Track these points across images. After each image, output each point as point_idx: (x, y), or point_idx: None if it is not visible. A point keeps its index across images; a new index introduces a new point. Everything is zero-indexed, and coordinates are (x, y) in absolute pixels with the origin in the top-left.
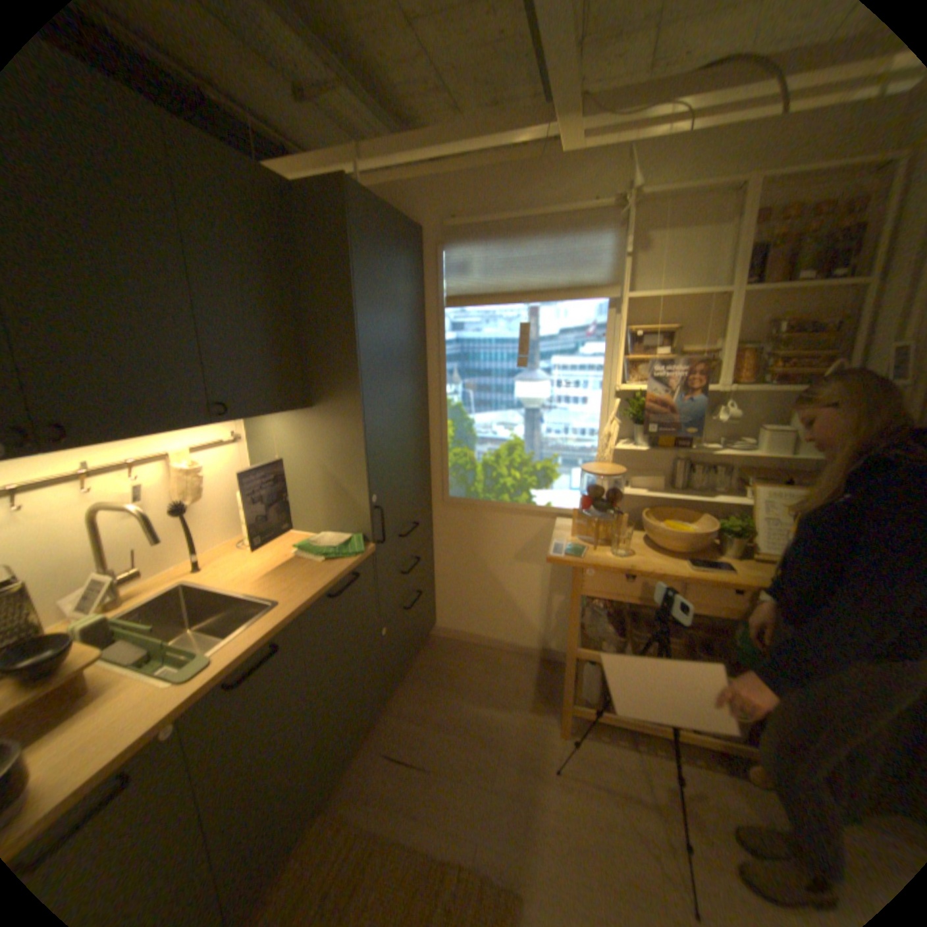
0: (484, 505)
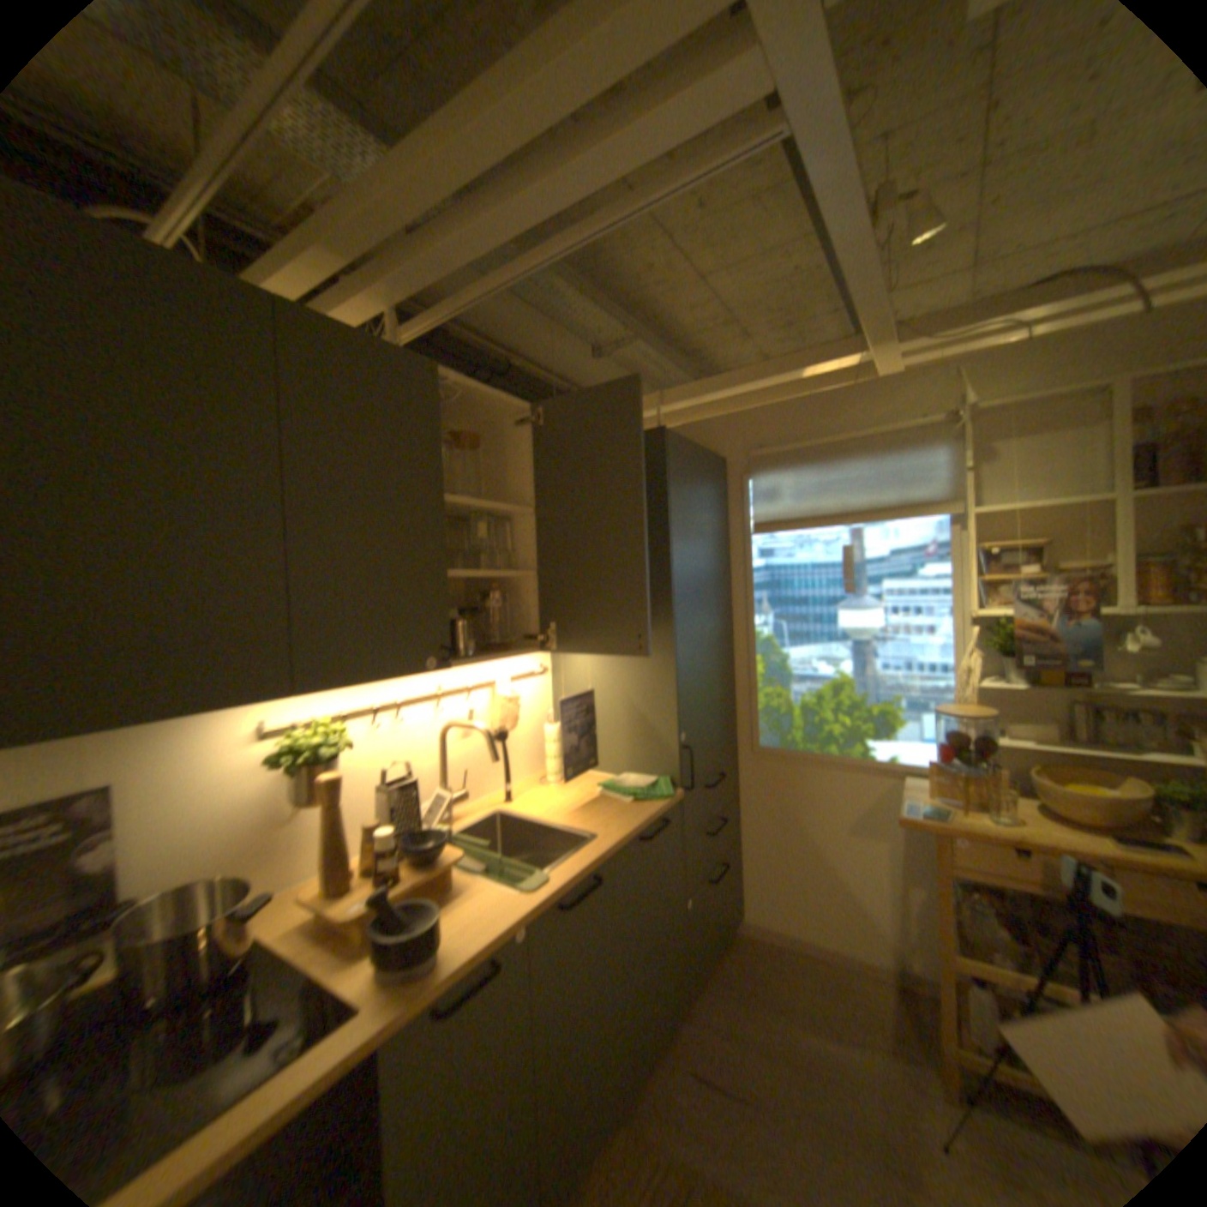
0: (805, 759)
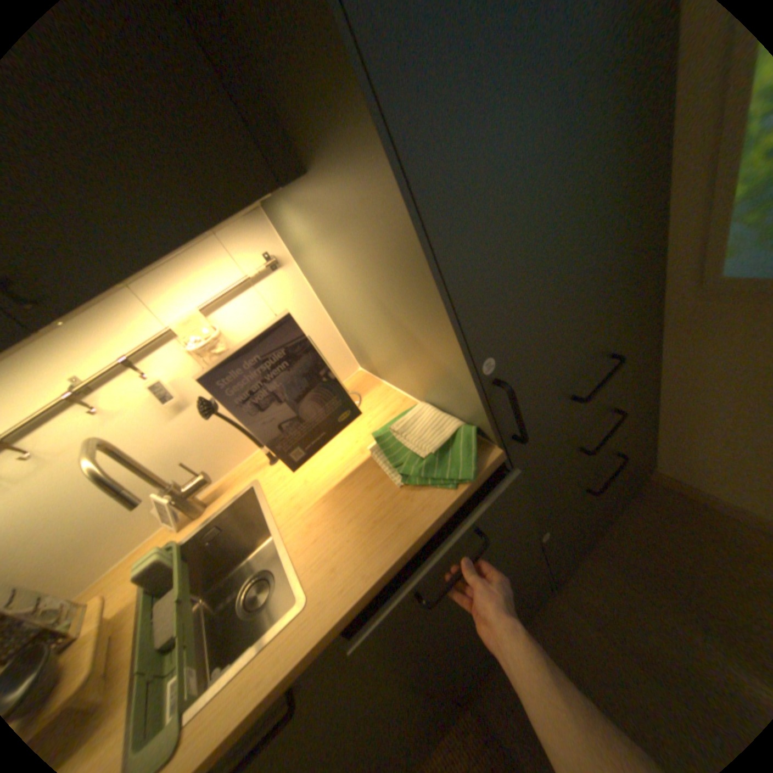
0: None
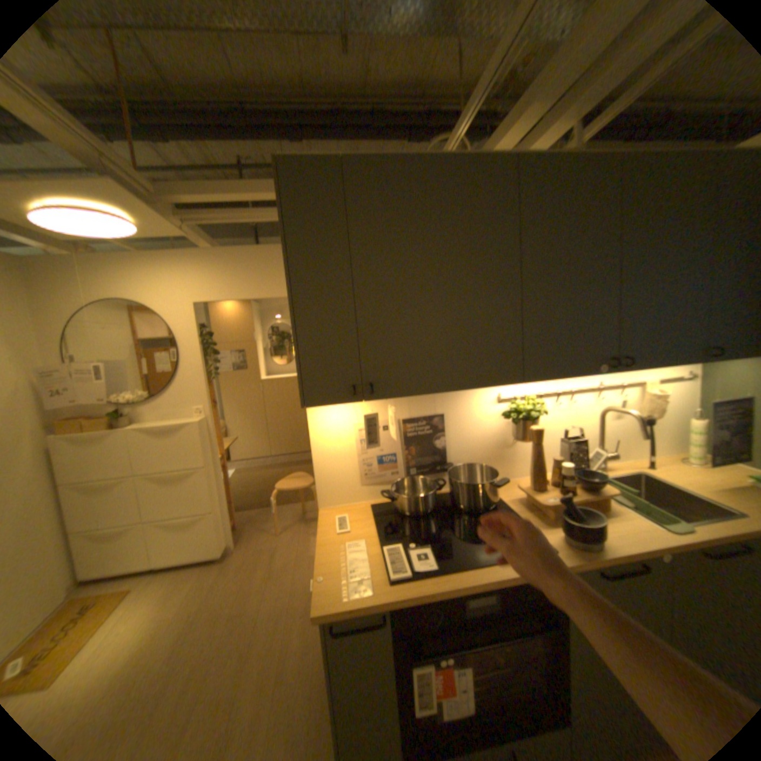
0: None
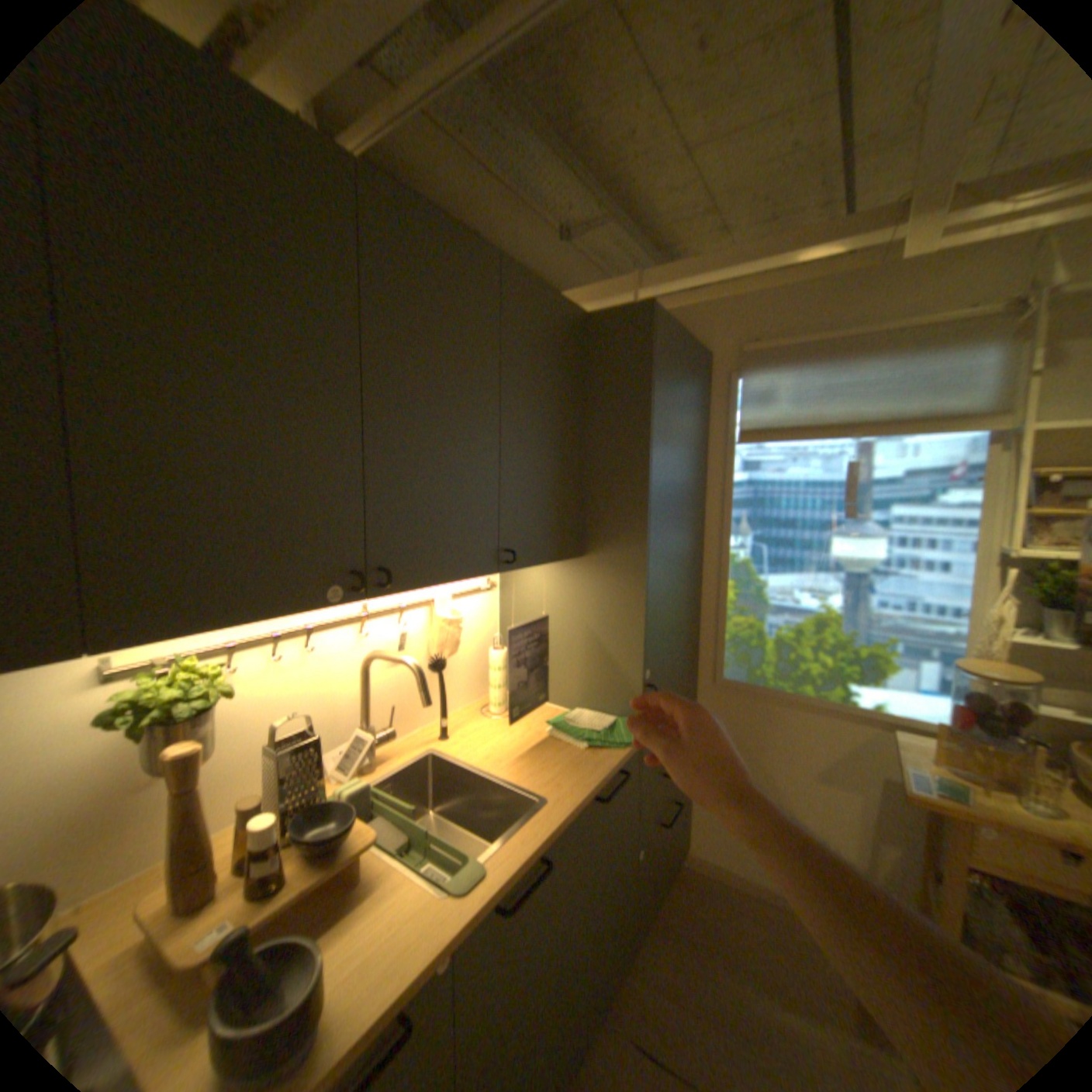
0: (775, 696)
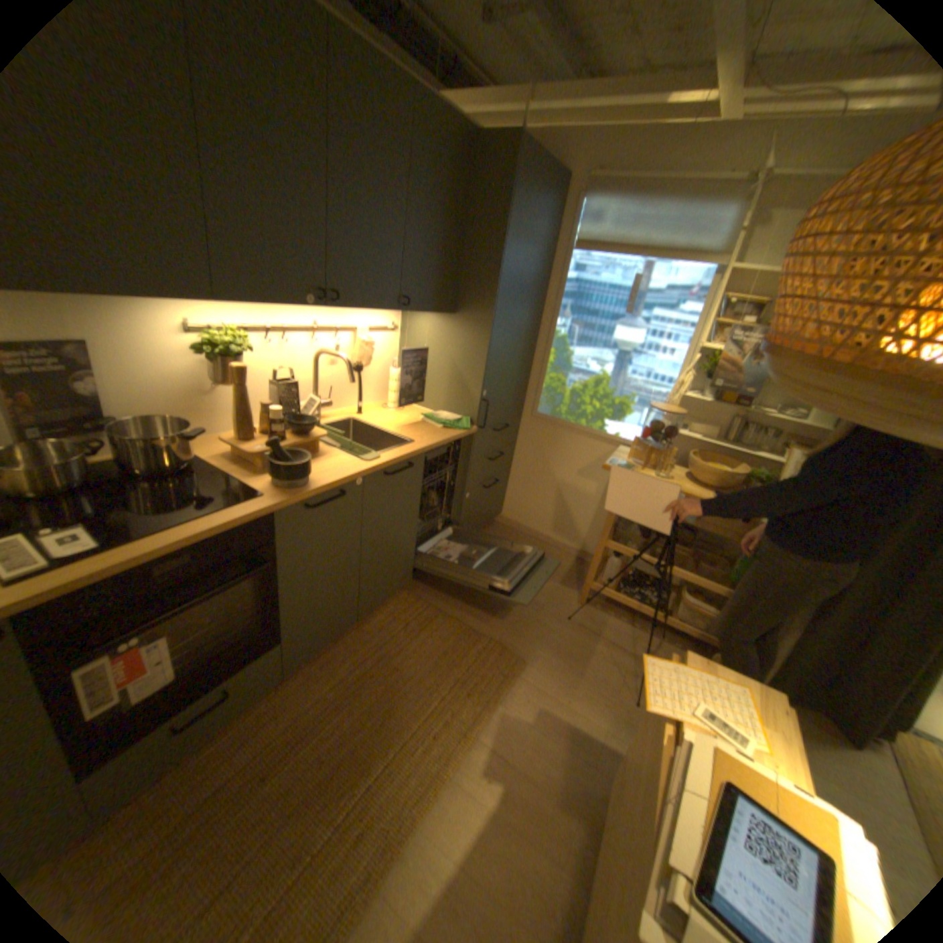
0: (563, 425)
